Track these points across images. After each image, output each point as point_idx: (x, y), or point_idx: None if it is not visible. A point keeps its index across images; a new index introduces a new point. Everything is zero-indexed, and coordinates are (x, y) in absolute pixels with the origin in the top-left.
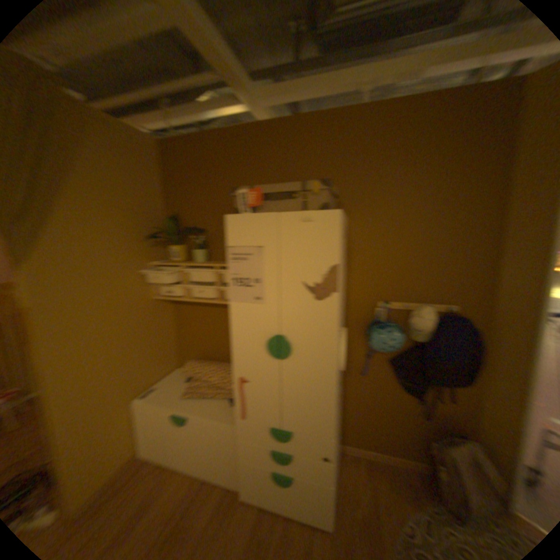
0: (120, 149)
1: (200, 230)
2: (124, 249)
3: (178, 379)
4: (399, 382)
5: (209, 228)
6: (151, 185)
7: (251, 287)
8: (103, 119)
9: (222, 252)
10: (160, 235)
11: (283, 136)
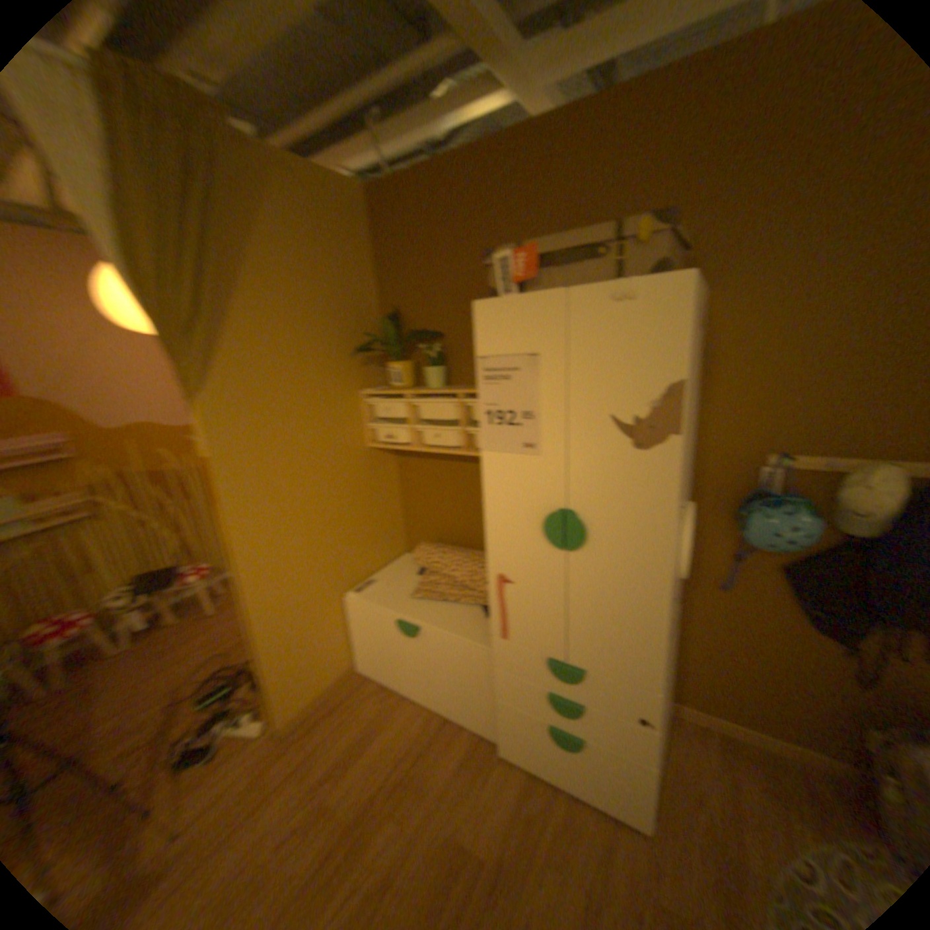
0: (313, 208)
1: (435, 334)
2: (326, 370)
3: (408, 569)
4: (805, 611)
5: (450, 329)
6: (360, 265)
7: (518, 426)
8: (286, 161)
9: (471, 370)
10: (377, 346)
11: (582, 138)
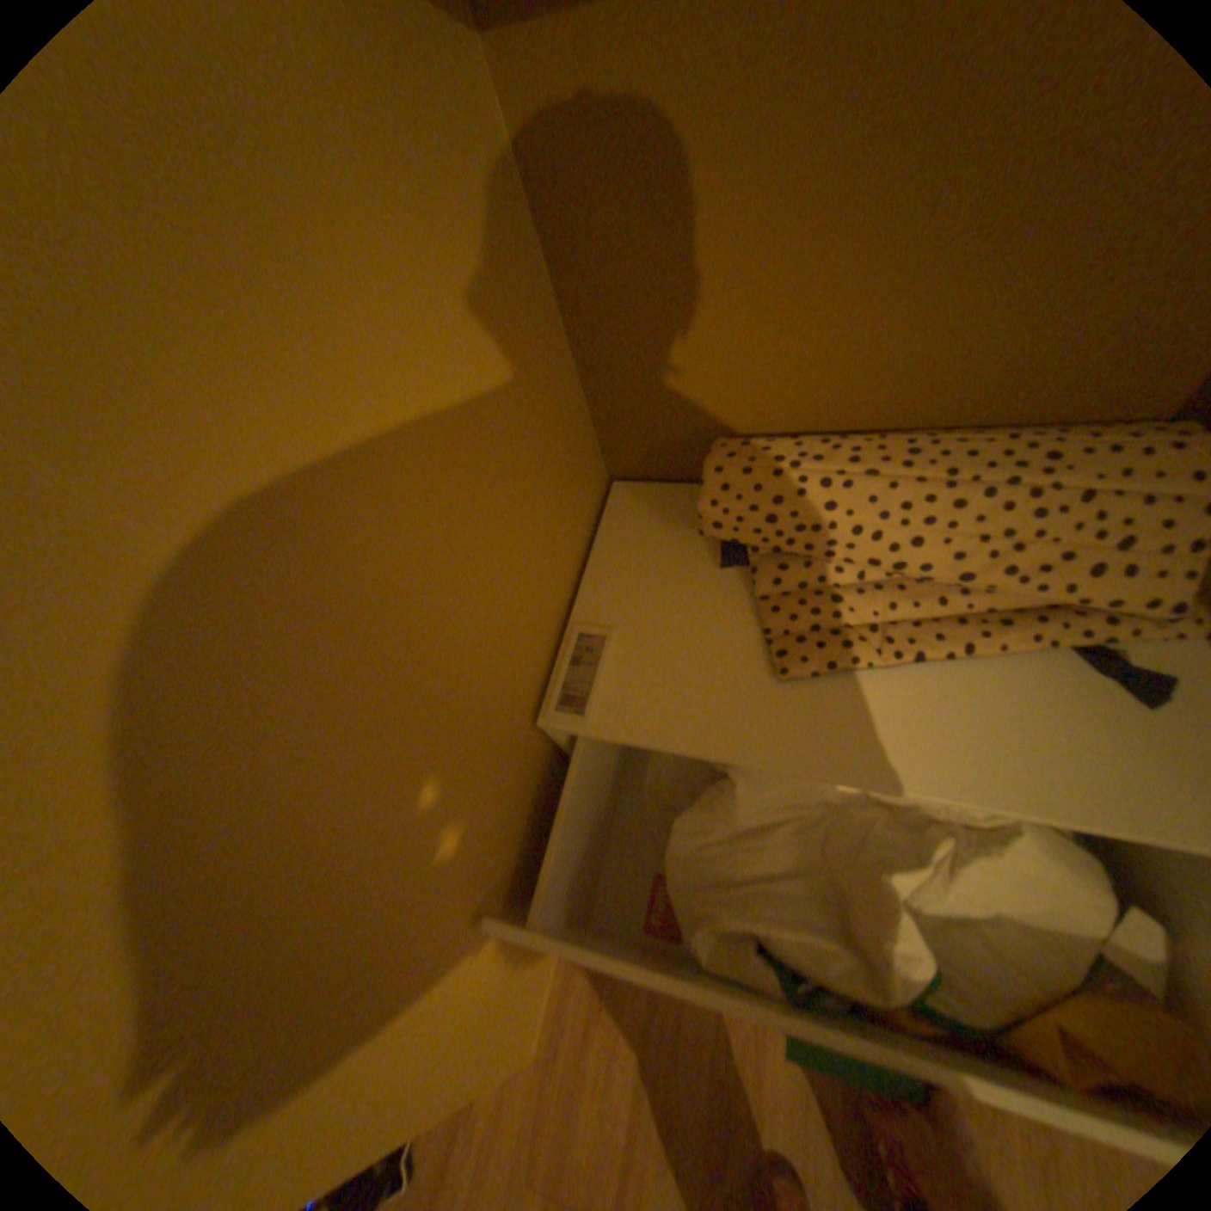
0: None
1: None
2: None
3: (671, 543)
4: None
5: None
6: None
7: None
8: None
9: None
10: None
11: None
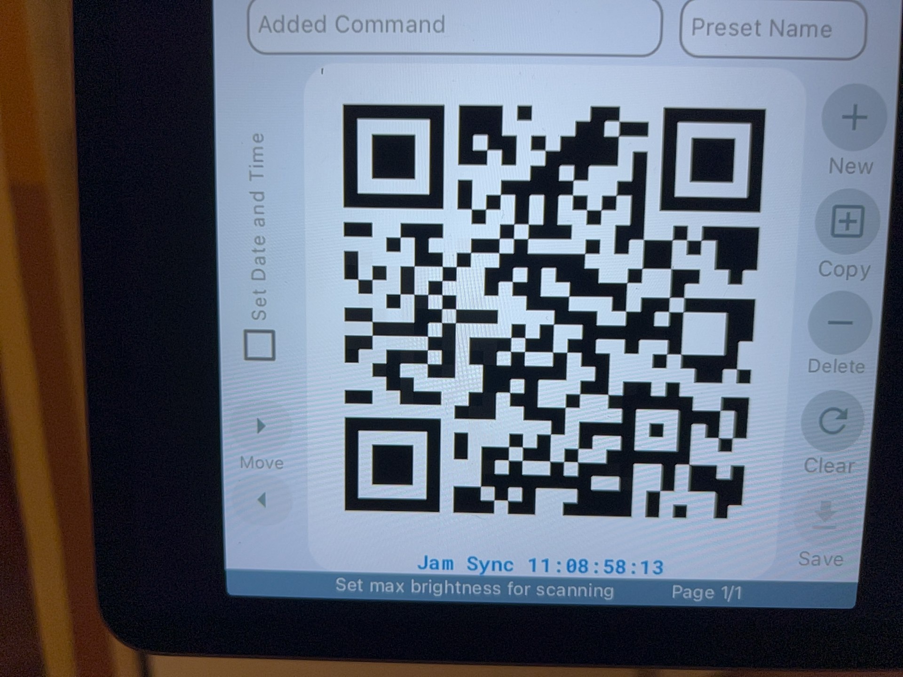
0: None
1: None
2: None
3: None
4: None
5: None
6: None
7: None
8: None
9: None
10: None
11: None
